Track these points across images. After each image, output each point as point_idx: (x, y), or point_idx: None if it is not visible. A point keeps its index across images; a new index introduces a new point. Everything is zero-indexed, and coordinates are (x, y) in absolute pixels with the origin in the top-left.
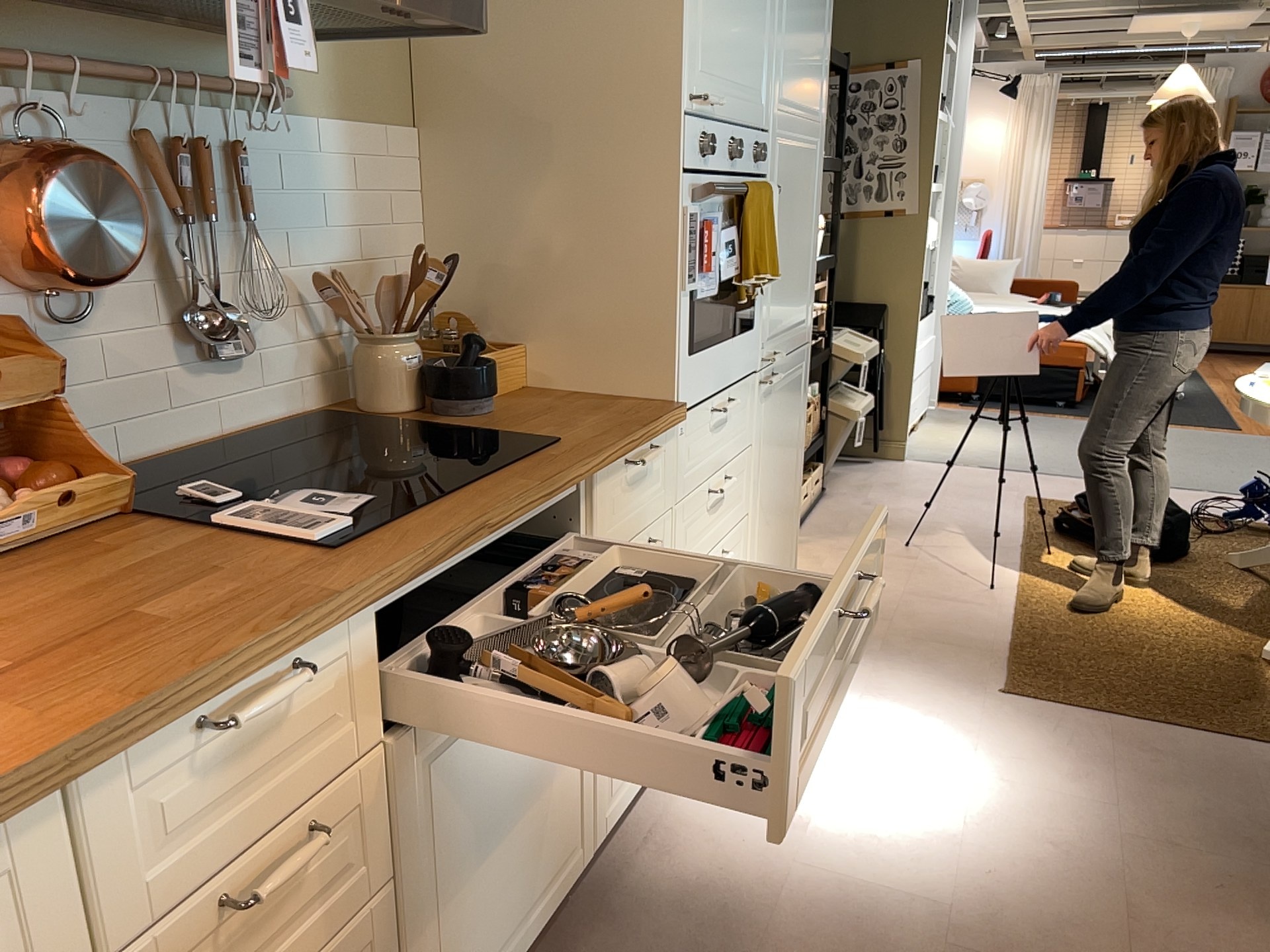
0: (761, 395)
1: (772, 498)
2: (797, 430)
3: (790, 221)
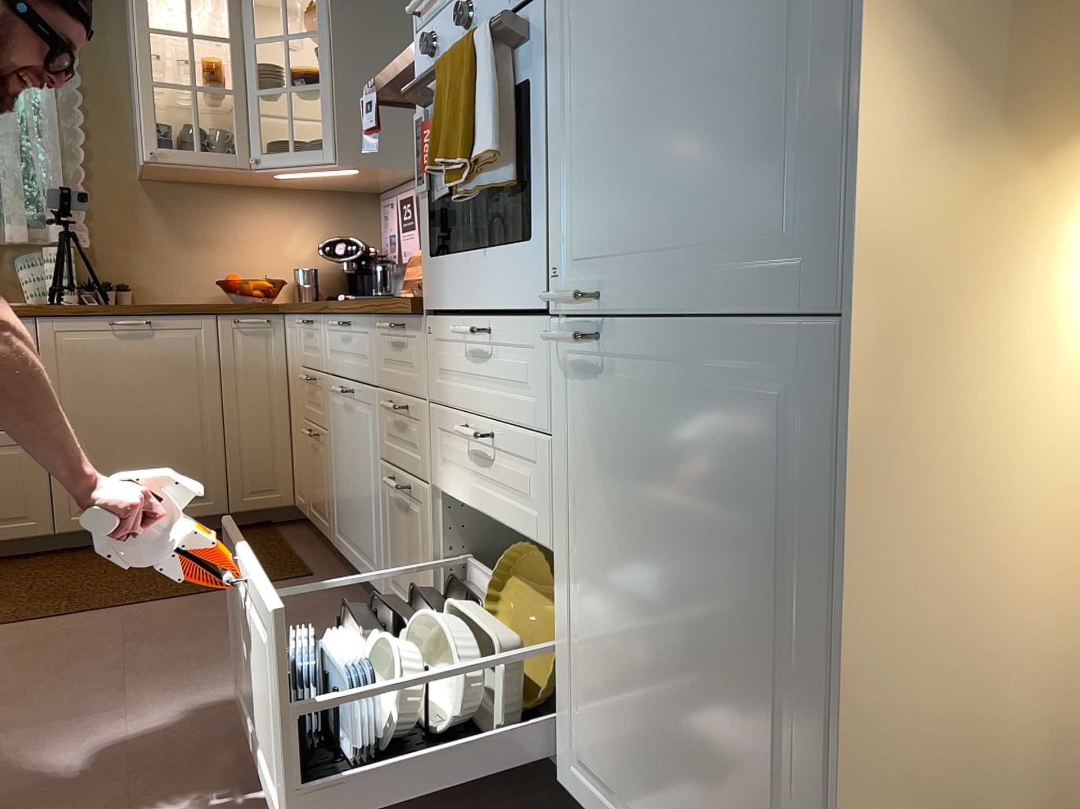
0: (566, 362)
1: (636, 620)
2: (774, 570)
3: (644, 14)
